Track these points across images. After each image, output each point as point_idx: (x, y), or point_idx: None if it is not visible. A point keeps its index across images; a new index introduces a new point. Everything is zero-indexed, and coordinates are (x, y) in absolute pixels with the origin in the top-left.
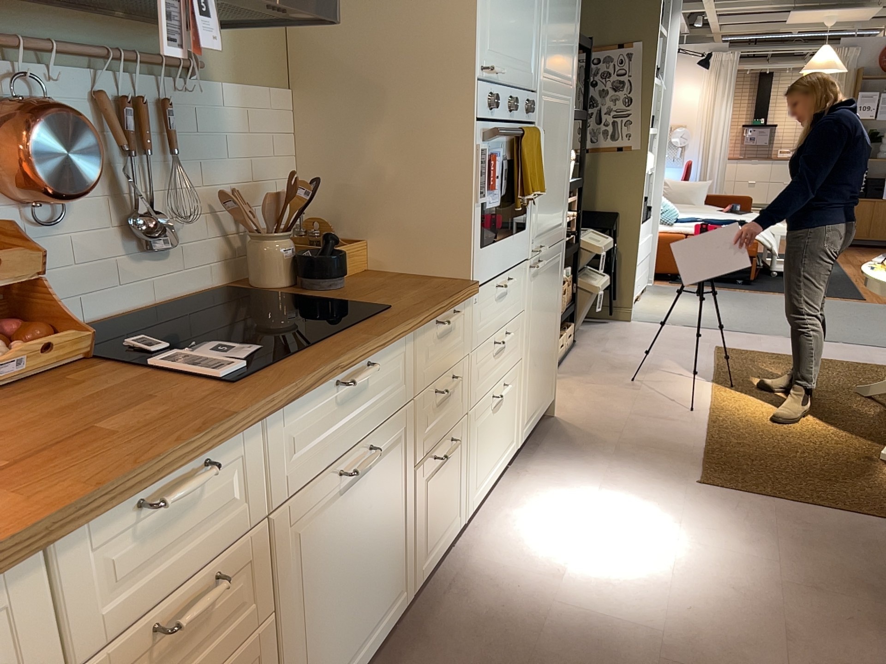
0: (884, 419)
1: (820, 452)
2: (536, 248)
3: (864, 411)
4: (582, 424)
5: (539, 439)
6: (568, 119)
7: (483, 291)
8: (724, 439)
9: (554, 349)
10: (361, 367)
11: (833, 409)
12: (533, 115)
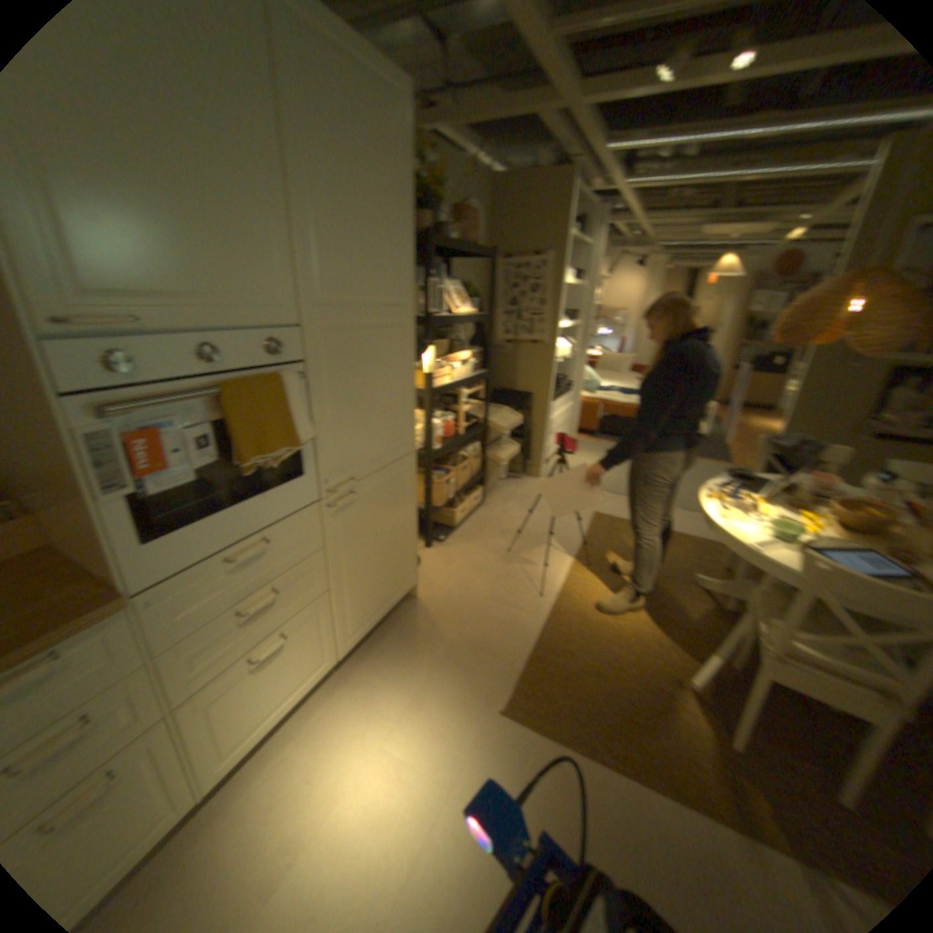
0: (714, 622)
1: (640, 671)
2: (332, 487)
3: (699, 608)
4: (434, 612)
5: (384, 631)
6: (401, 338)
7: (171, 584)
8: (554, 644)
9: (406, 549)
10: None
11: (671, 603)
12: (291, 351)
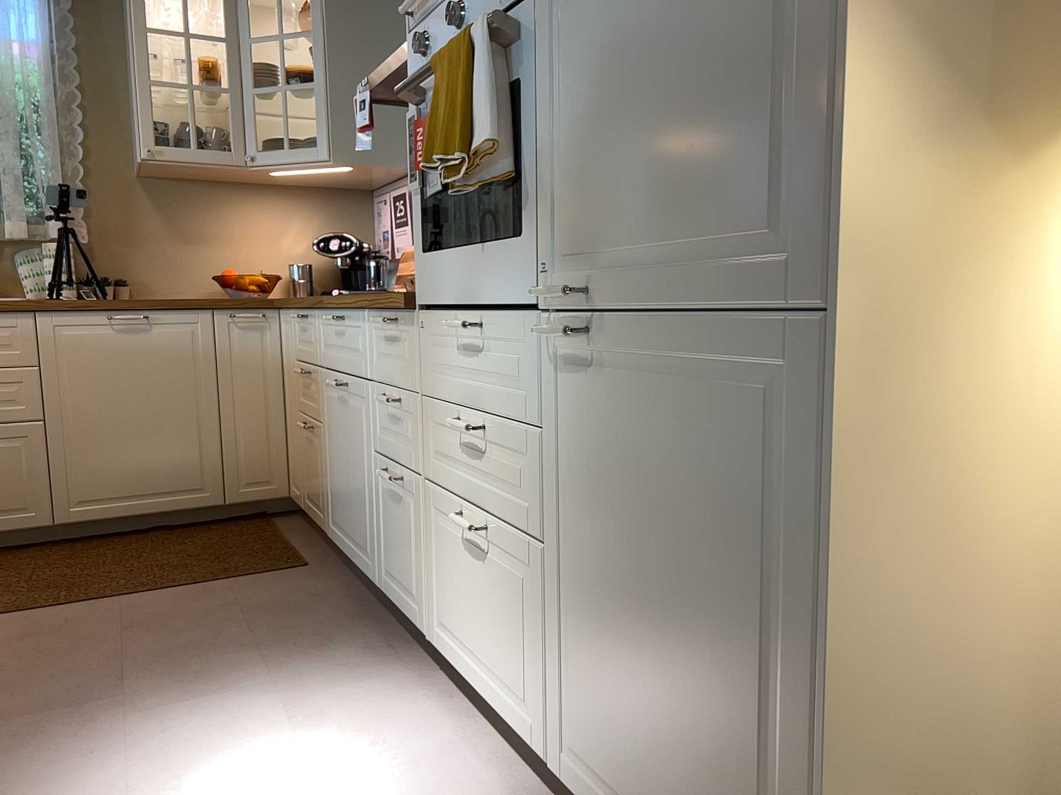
0: None
1: None
2: (562, 290)
3: None
4: None
5: None
6: None
7: (436, 319)
8: None
9: None
10: (341, 316)
11: None
12: None
